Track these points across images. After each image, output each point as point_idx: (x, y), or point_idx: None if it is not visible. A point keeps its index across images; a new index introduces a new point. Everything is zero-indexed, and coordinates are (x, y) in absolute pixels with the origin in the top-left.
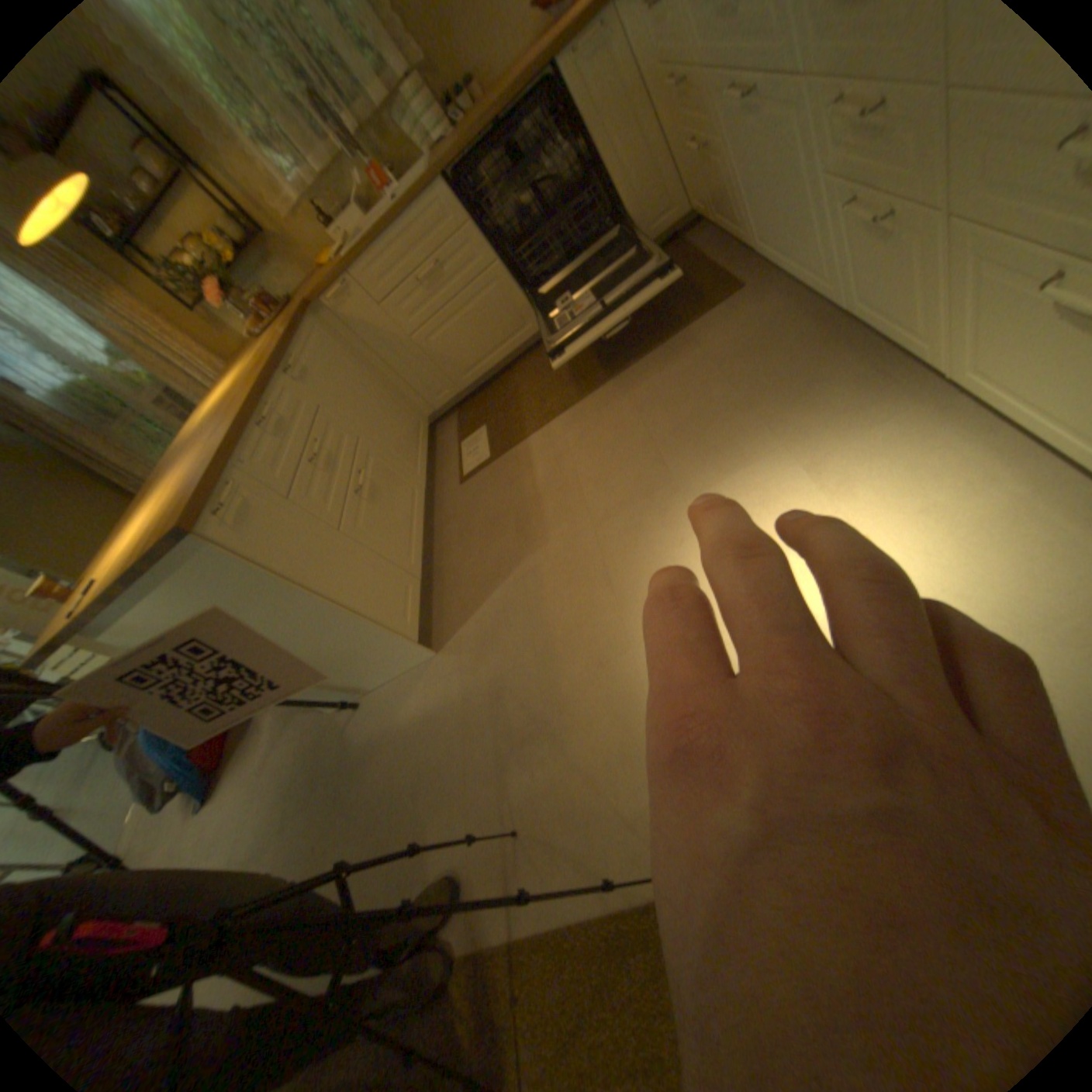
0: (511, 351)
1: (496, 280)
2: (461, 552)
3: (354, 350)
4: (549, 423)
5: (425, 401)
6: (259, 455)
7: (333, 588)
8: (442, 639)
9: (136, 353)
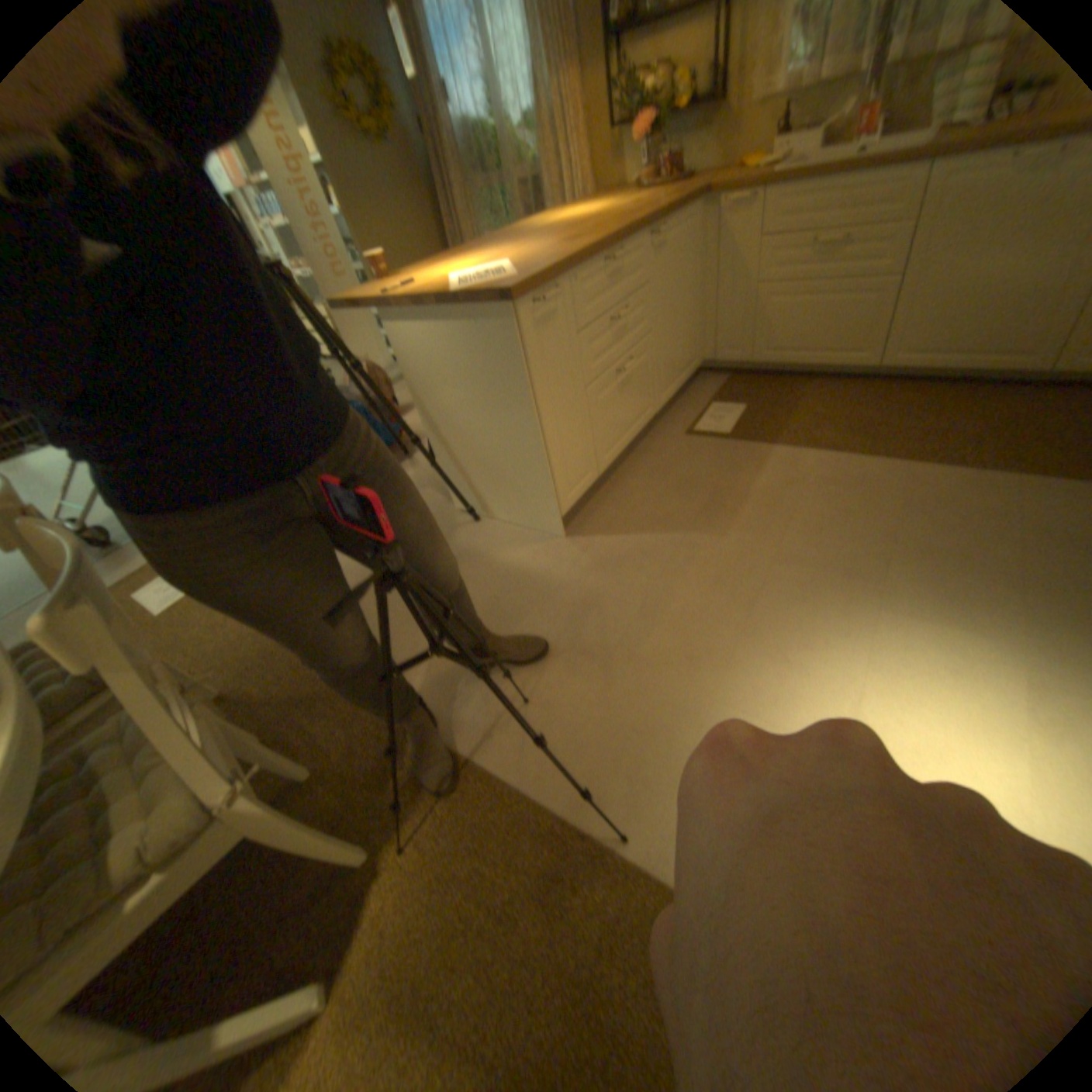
0: (827, 363)
1: (880, 291)
2: (643, 484)
3: (704, 257)
4: (807, 448)
5: (714, 345)
6: (587, 283)
7: (550, 425)
8: (577, 531)
9: (543, 130)
